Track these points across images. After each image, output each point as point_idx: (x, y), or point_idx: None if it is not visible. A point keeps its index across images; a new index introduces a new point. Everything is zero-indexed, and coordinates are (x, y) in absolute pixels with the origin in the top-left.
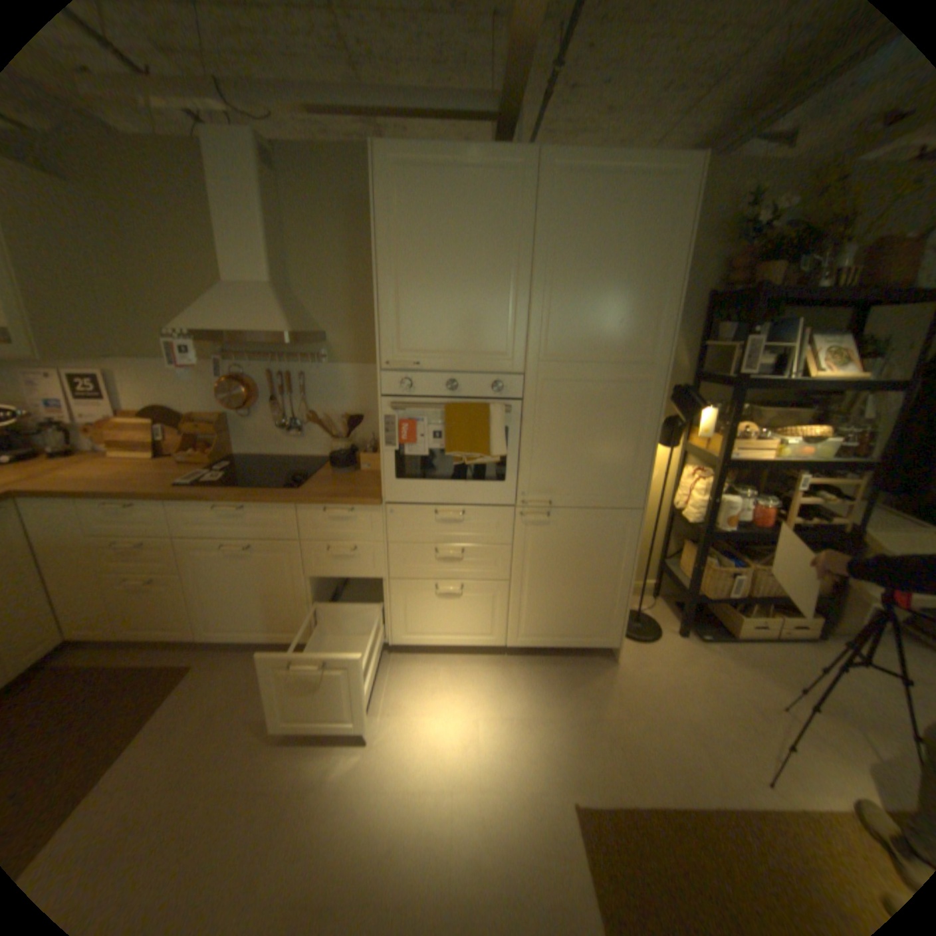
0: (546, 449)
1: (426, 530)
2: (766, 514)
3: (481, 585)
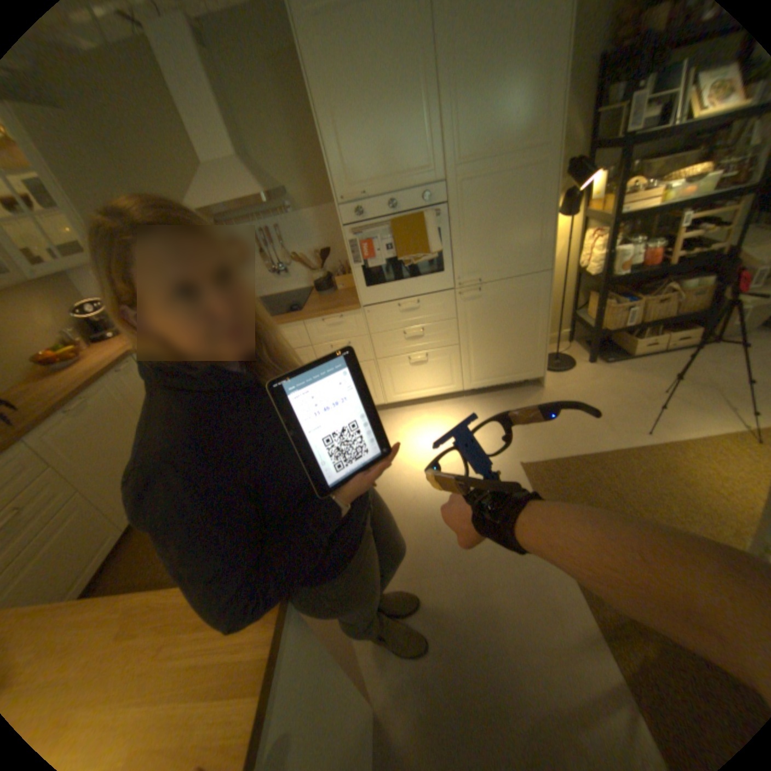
0: (470, 239)
1: (394, 319)
2: (653, 253)
3: (439, 351)
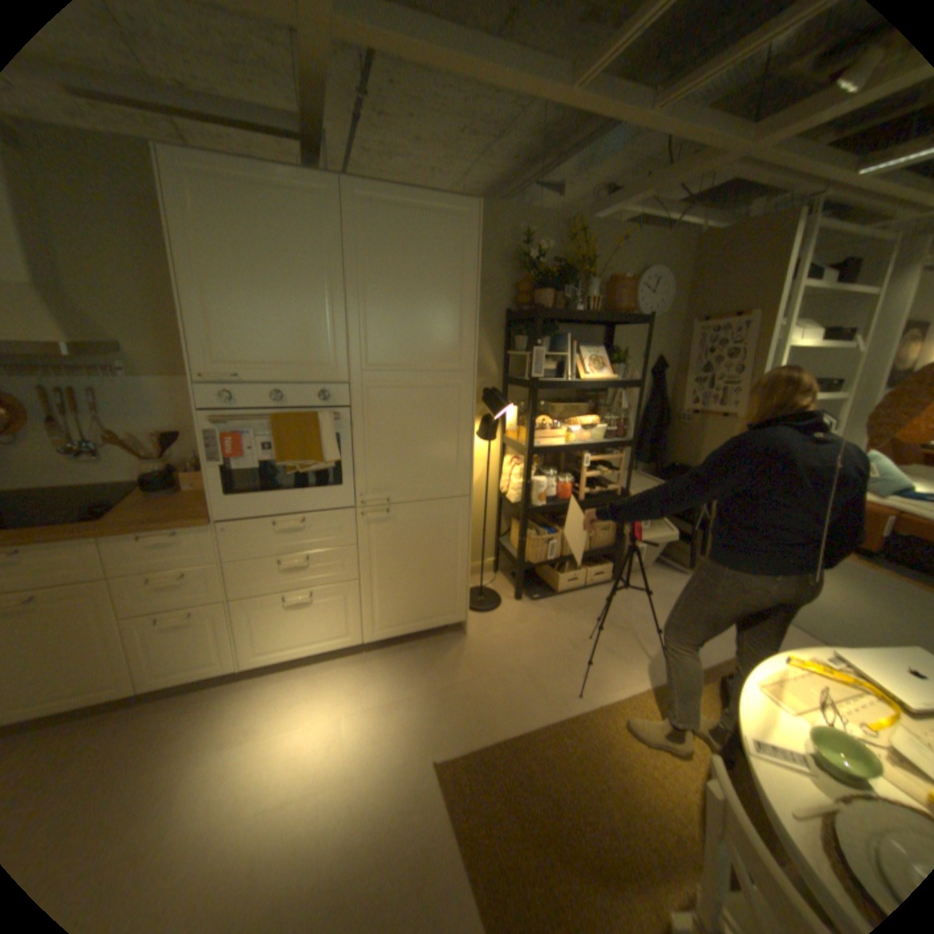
0: (378, 452)
1: (265, 543)
2: (564, 488)
3: (331, 589)
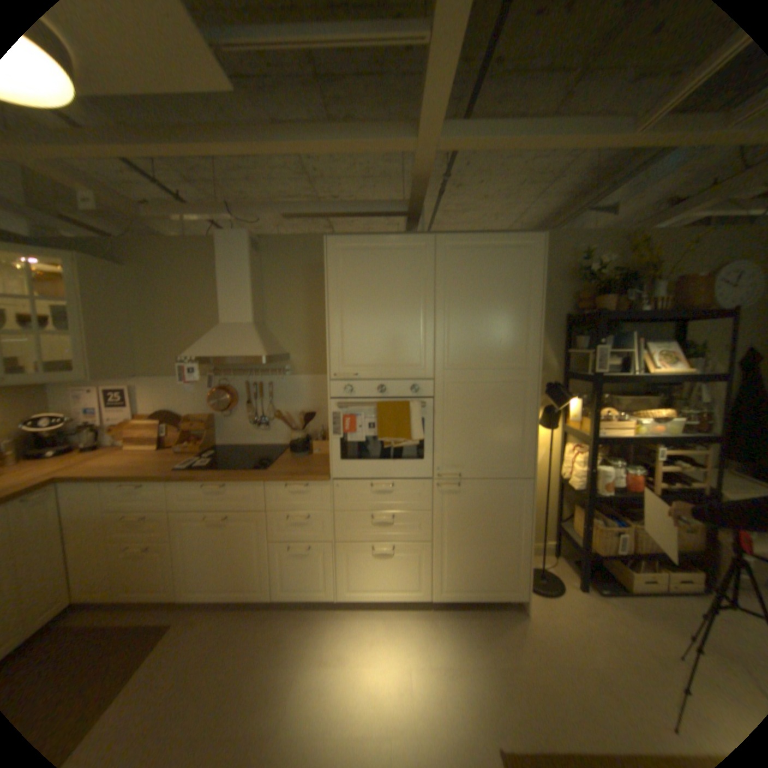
0: (454, 433)
1: (365, 499)
2: (636, 480)
3: (410, 545)
